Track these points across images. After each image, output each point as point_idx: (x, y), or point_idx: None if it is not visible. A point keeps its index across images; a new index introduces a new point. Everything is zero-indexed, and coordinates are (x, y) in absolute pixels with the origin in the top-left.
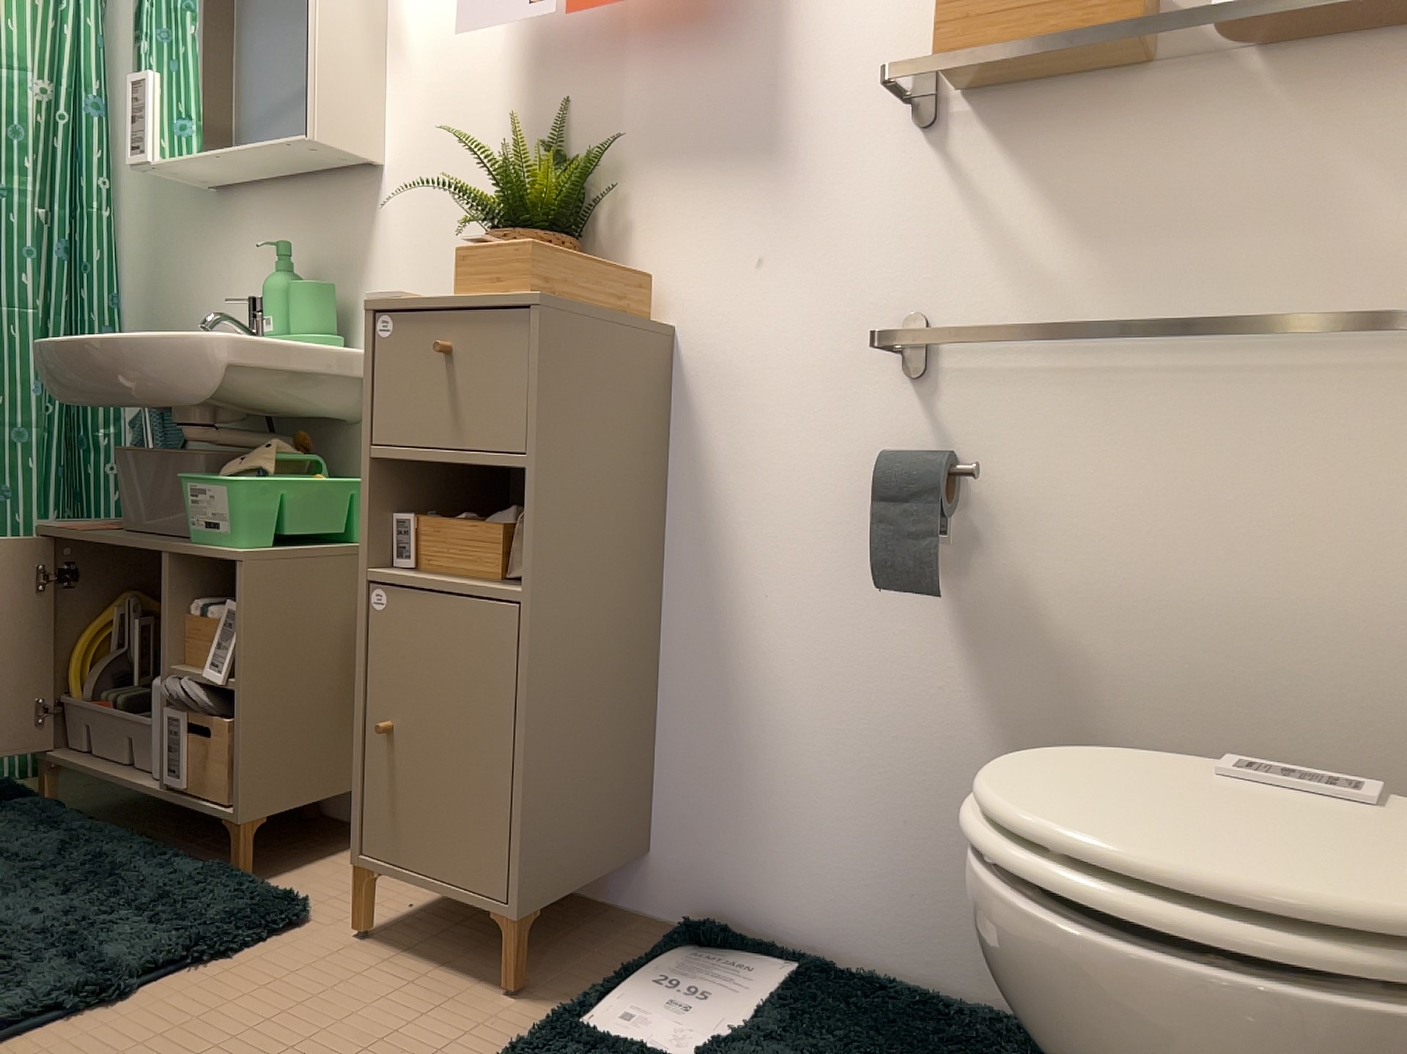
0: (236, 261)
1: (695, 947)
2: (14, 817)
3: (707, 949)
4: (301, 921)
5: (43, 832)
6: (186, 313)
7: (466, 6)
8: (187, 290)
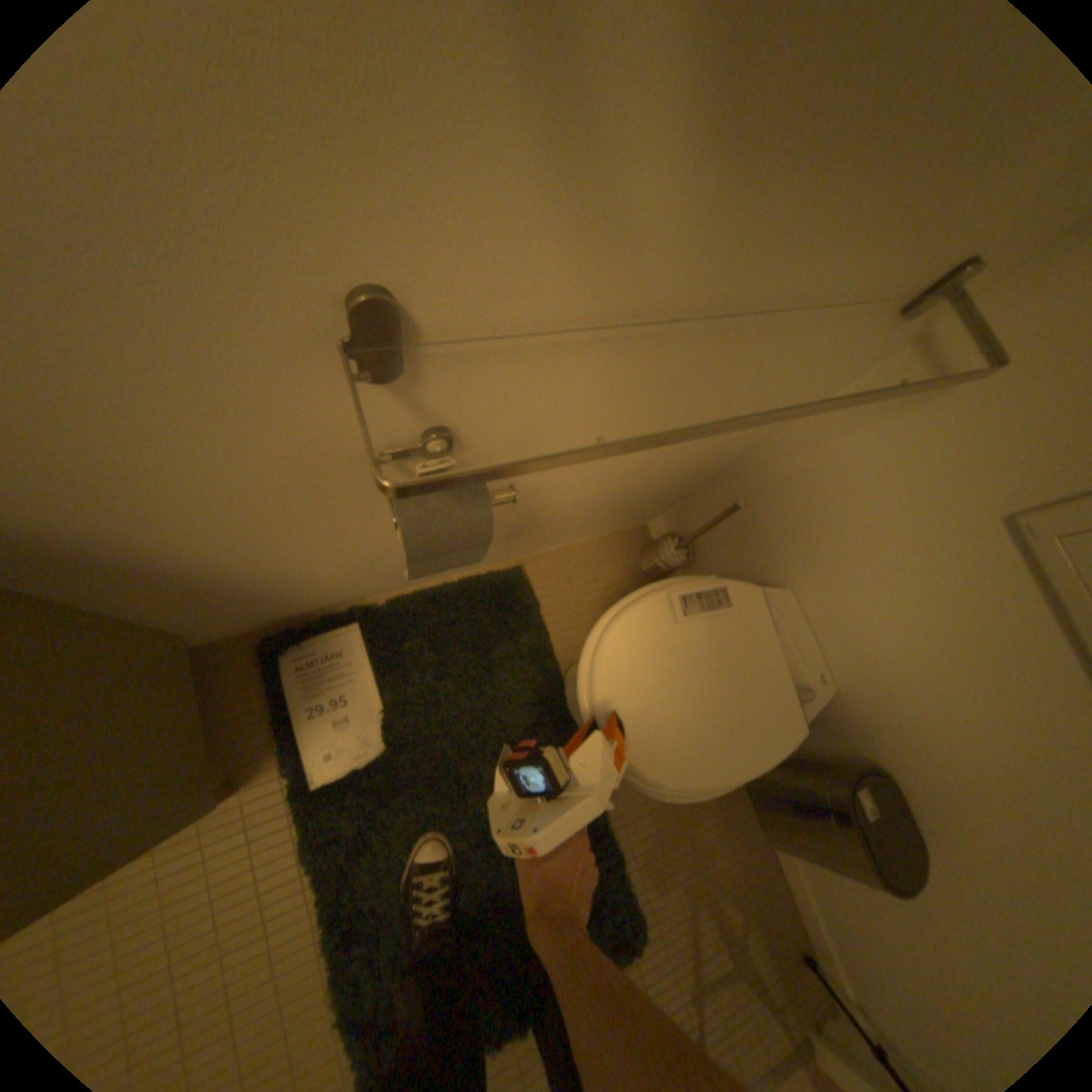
0: None
1: (282, 654)
2: None
3: (289, 648)
4: None
5: None
6: None
7: None
8: None
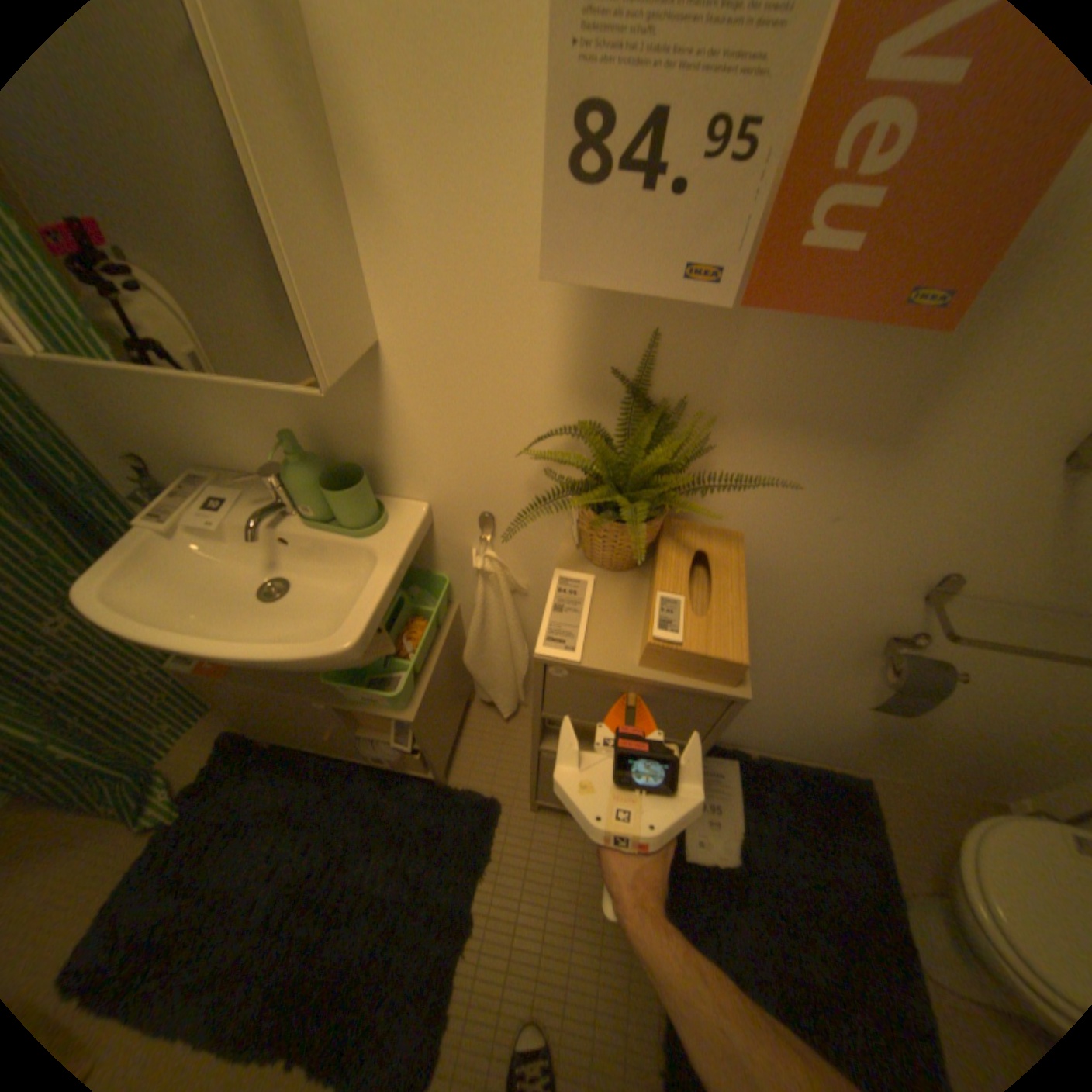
0: (187, 392)
1: None
2: (268, 779)
3: None
4: (500, 811)
5: (300, 789)
6: (143, 427)
7: (558, 230)
8: (128, 405)
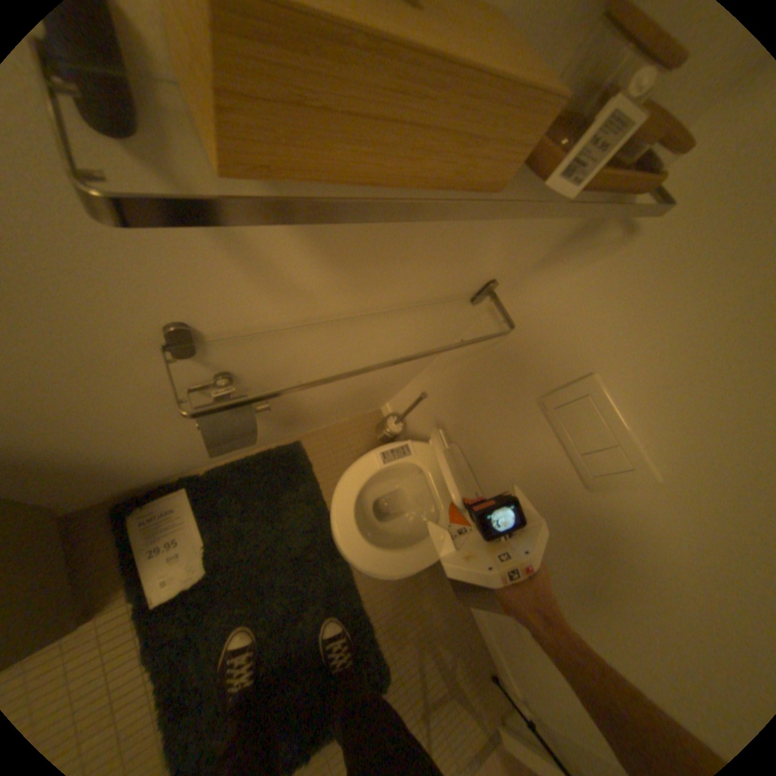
0: None
1: (128, 515)
2: None
3: (134, 510)
4: None
5: None
6: None
7: None
8: None
